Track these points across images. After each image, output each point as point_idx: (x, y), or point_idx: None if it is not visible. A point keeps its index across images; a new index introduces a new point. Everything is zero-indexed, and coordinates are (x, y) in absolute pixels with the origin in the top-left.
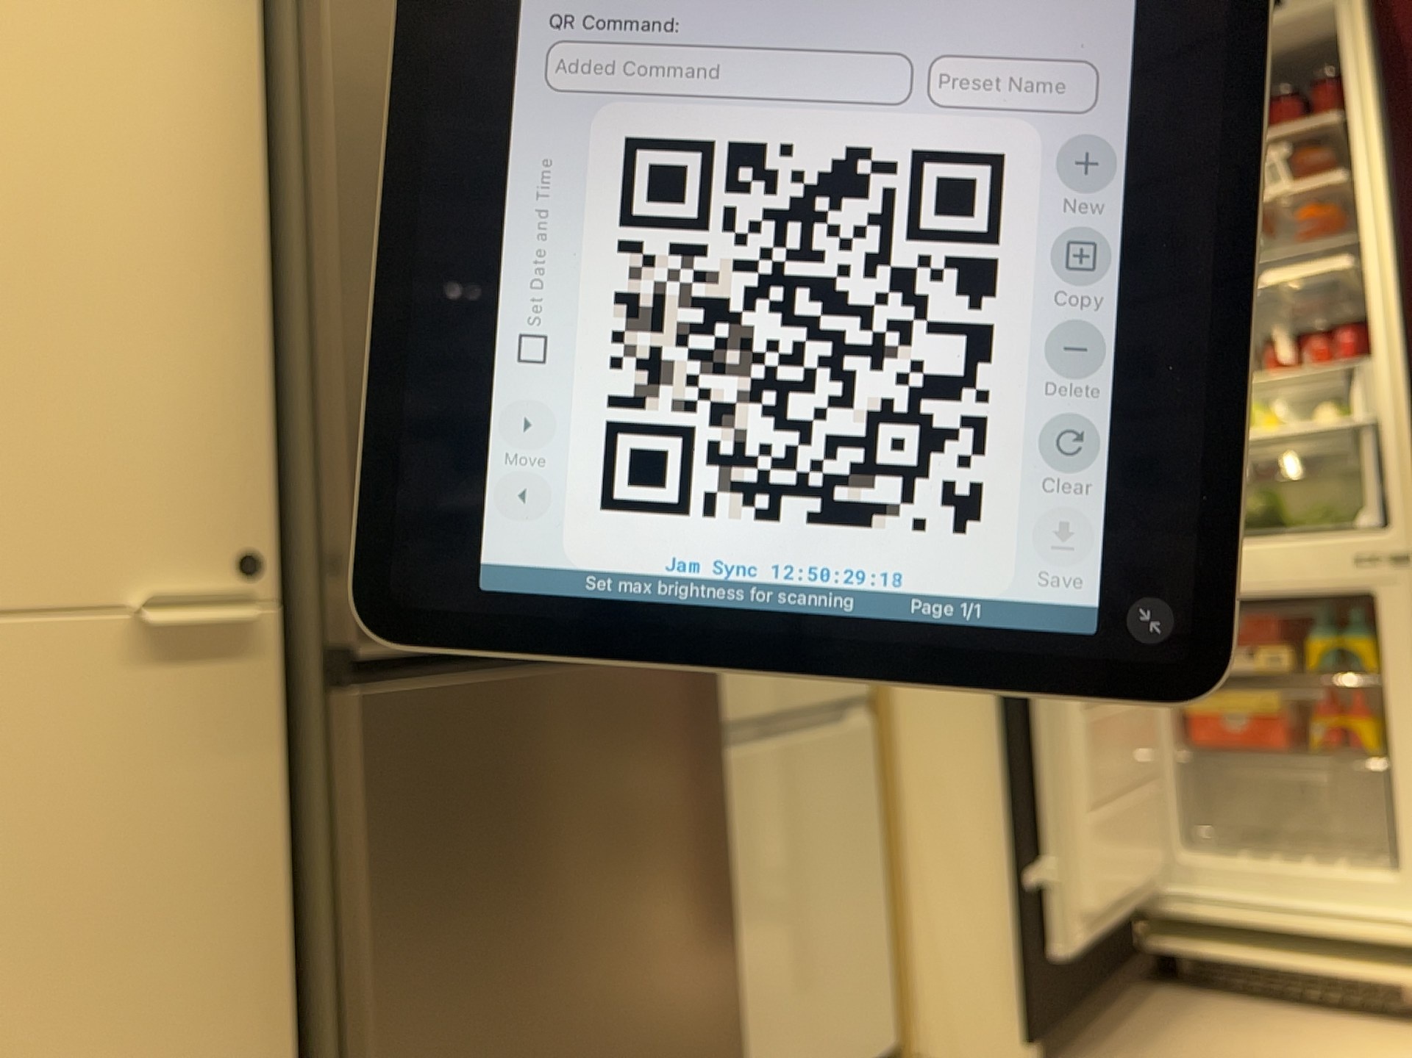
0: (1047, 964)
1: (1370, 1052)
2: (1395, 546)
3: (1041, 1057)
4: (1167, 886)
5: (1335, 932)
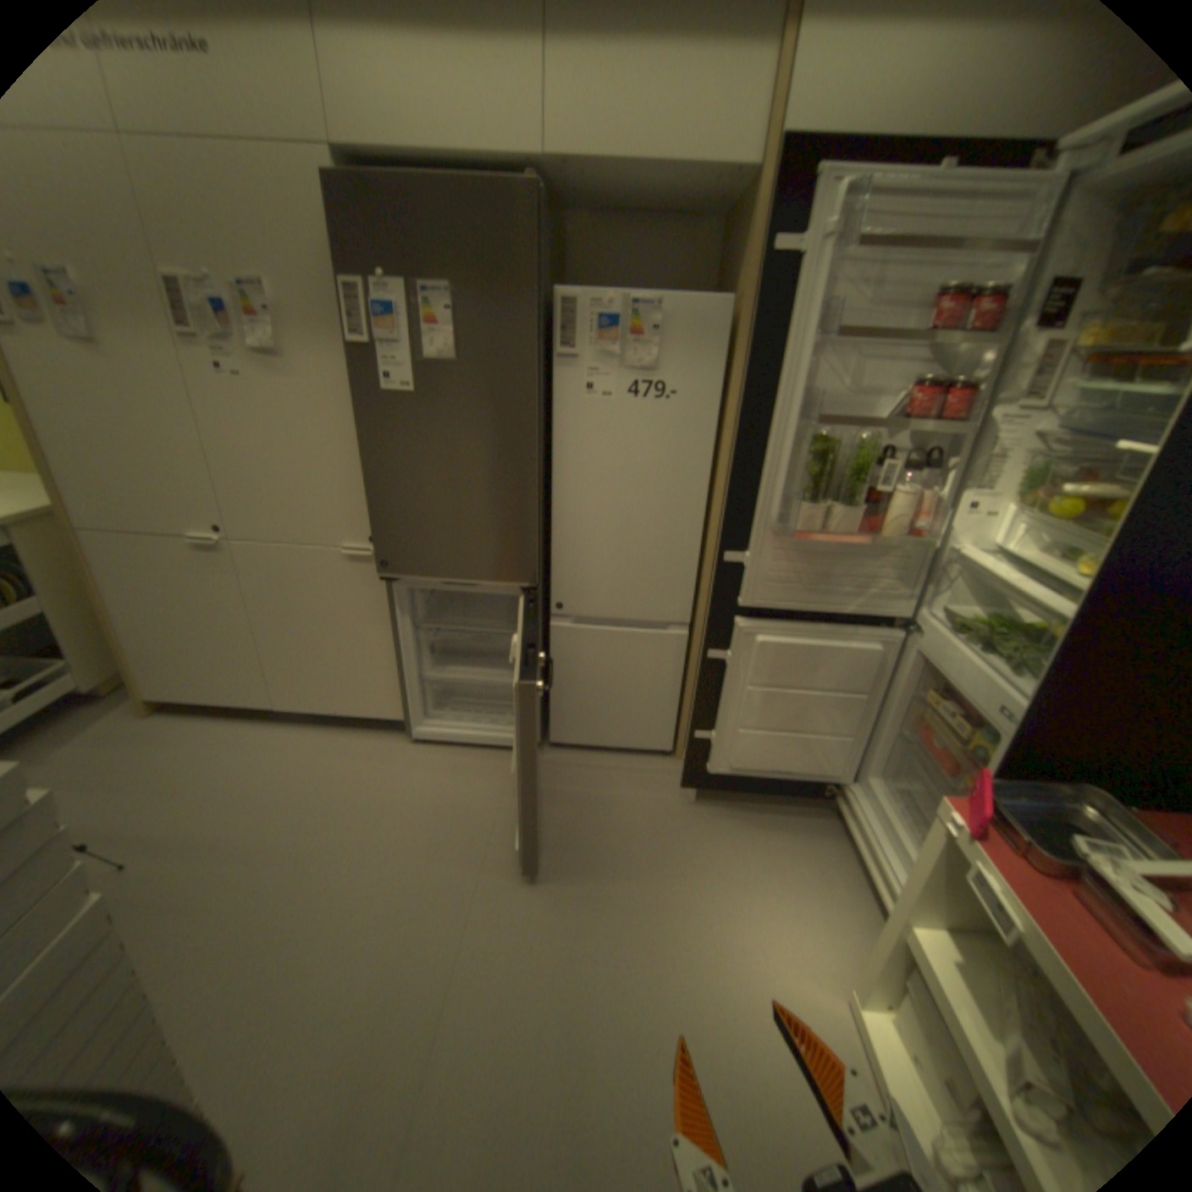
0: (703, 766)
1: (838, 917)
2: (1021, 717)
3: (692, 793)
4: (856, 784)
5: (882, 868)
